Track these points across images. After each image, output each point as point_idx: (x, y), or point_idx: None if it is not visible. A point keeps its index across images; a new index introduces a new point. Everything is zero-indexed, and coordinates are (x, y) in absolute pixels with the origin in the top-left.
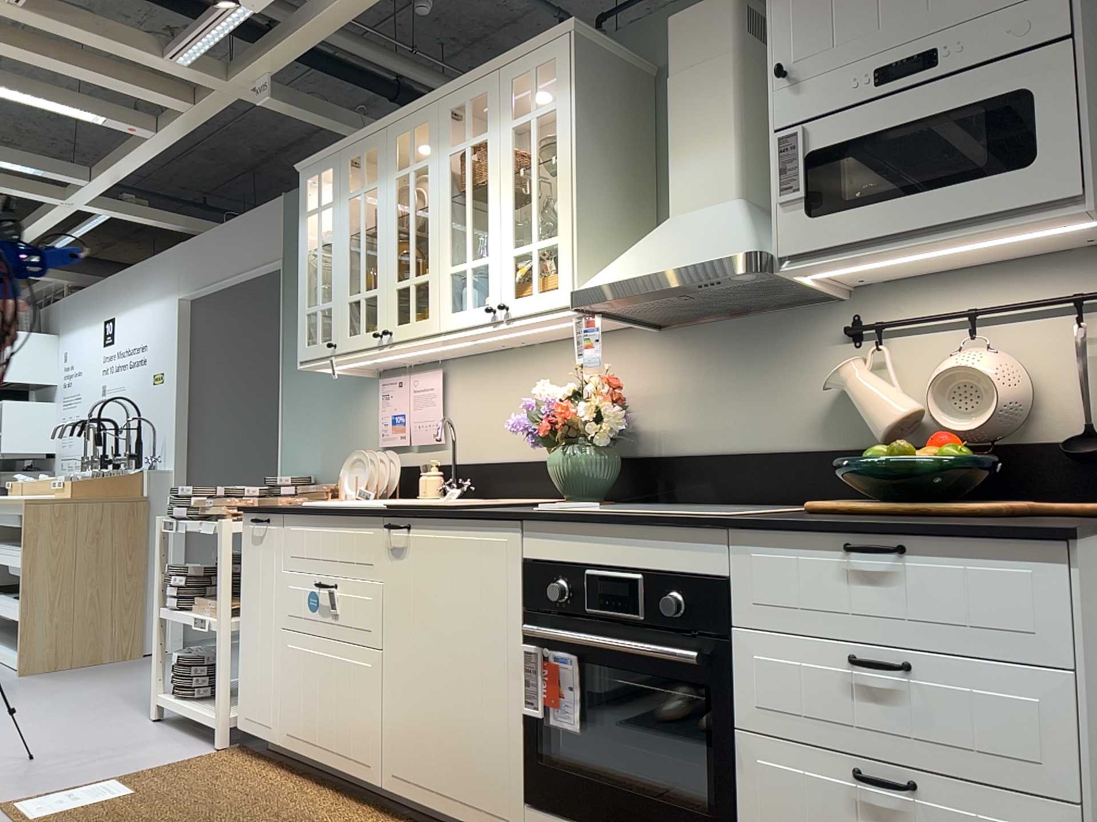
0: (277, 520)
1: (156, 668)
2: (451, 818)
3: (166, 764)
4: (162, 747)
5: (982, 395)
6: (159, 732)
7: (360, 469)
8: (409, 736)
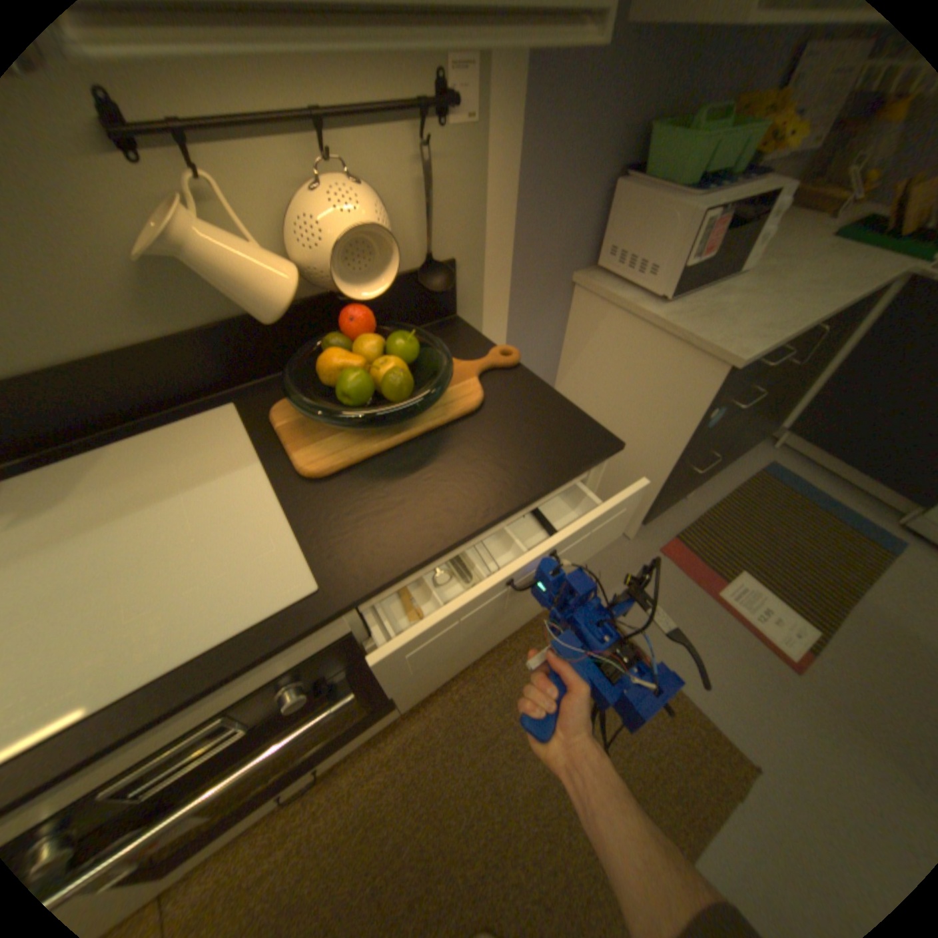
0: None
1: None
2: None
3: None
4: None
5: (372, 250)
6: None
7: None
8: None
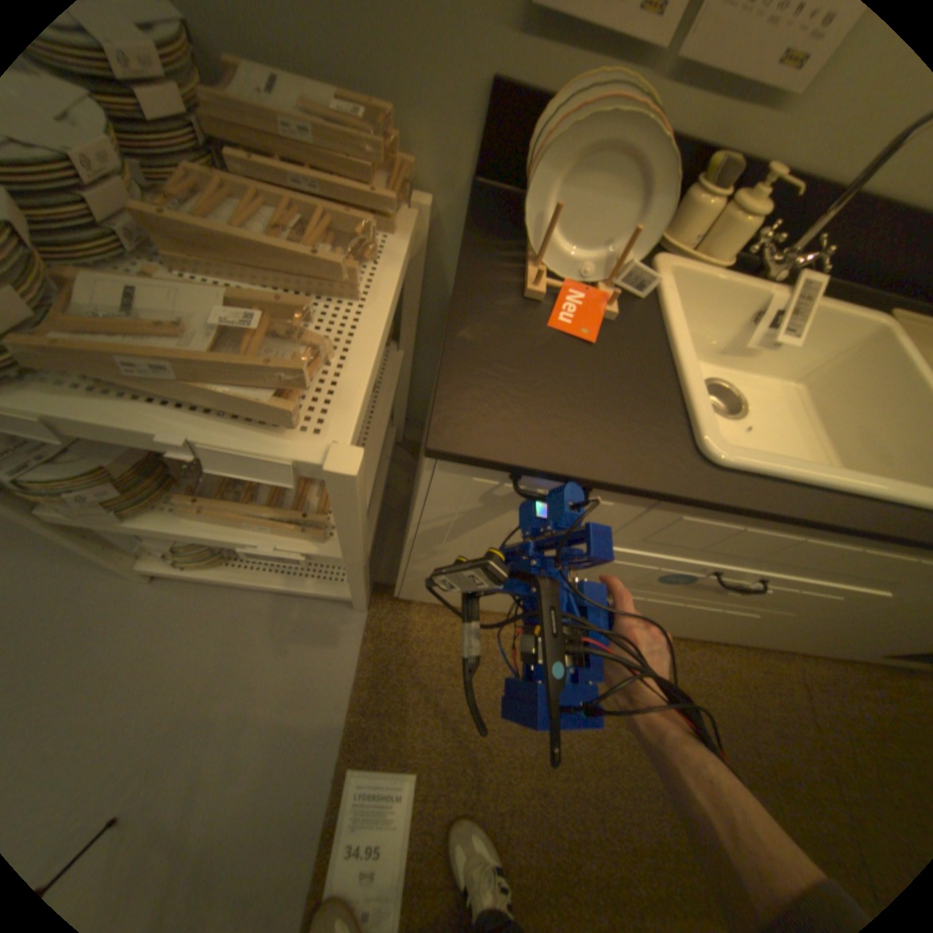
0: (635, 499)
1: (102, 561)
2: (776, 651)
3: (349, 686)
4: (277, 648)
5: None
6: (207, 611)
7: (599, 170)
8: (774, 638)
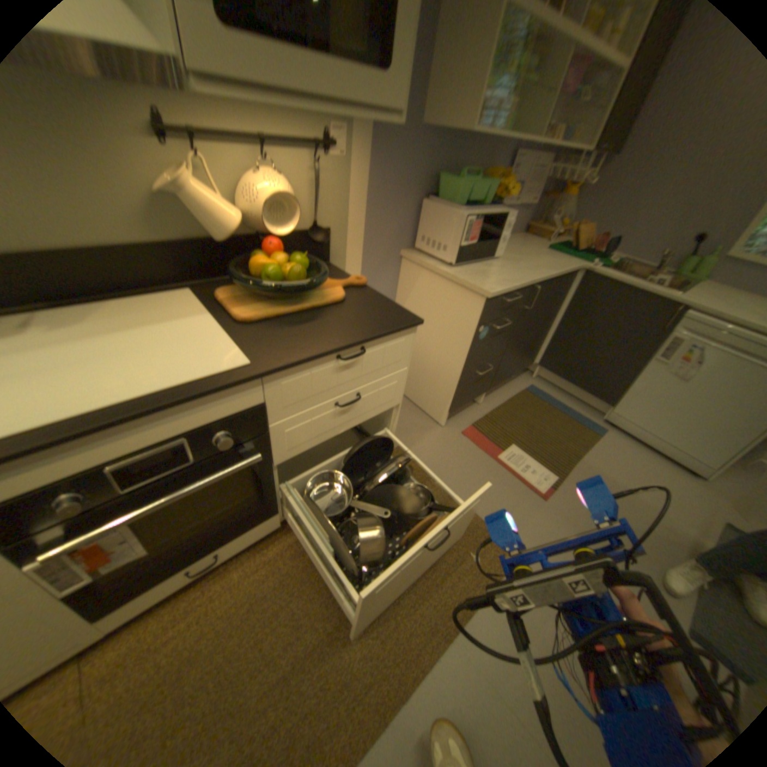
0: None
1: None
2: None
3: None
4: None
5: (286, 208)
6: None
7: None
8: None
